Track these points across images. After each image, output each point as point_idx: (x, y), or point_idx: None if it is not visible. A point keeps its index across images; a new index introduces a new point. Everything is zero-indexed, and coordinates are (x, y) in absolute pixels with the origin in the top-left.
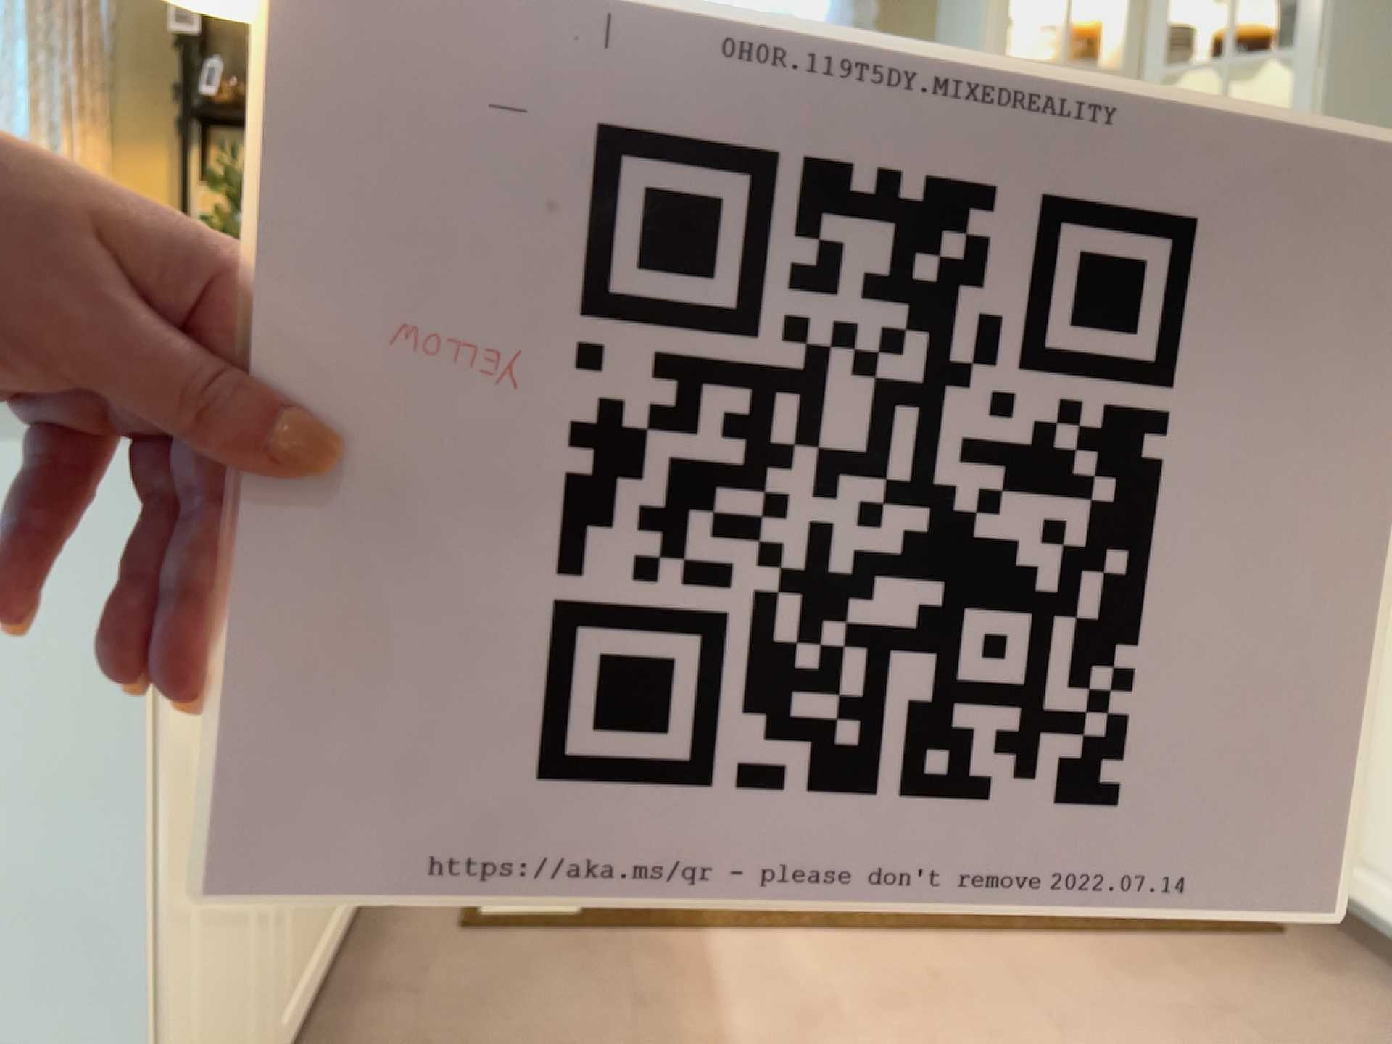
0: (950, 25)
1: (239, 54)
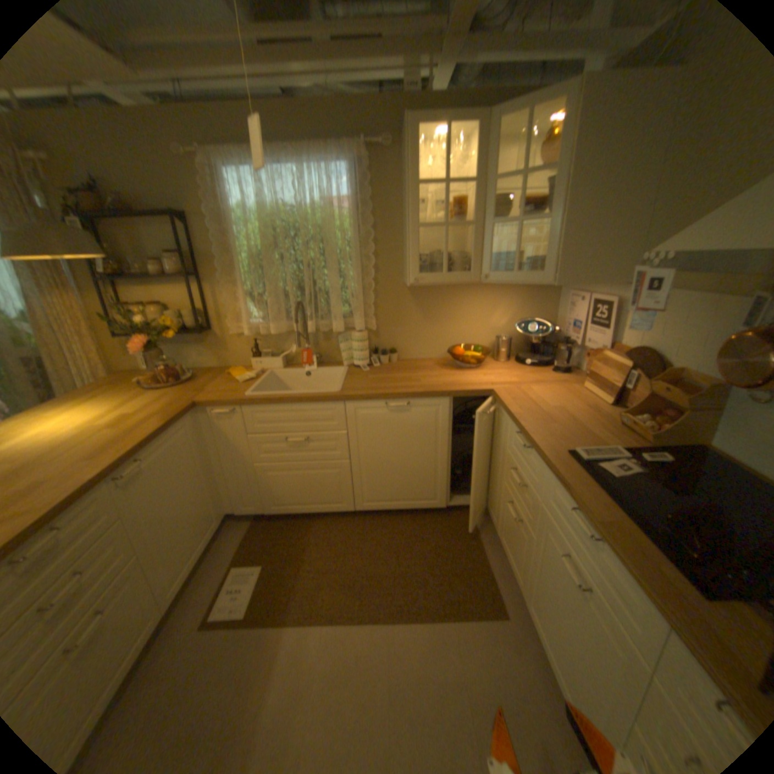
0: (404, 196)
1: (112, 245)
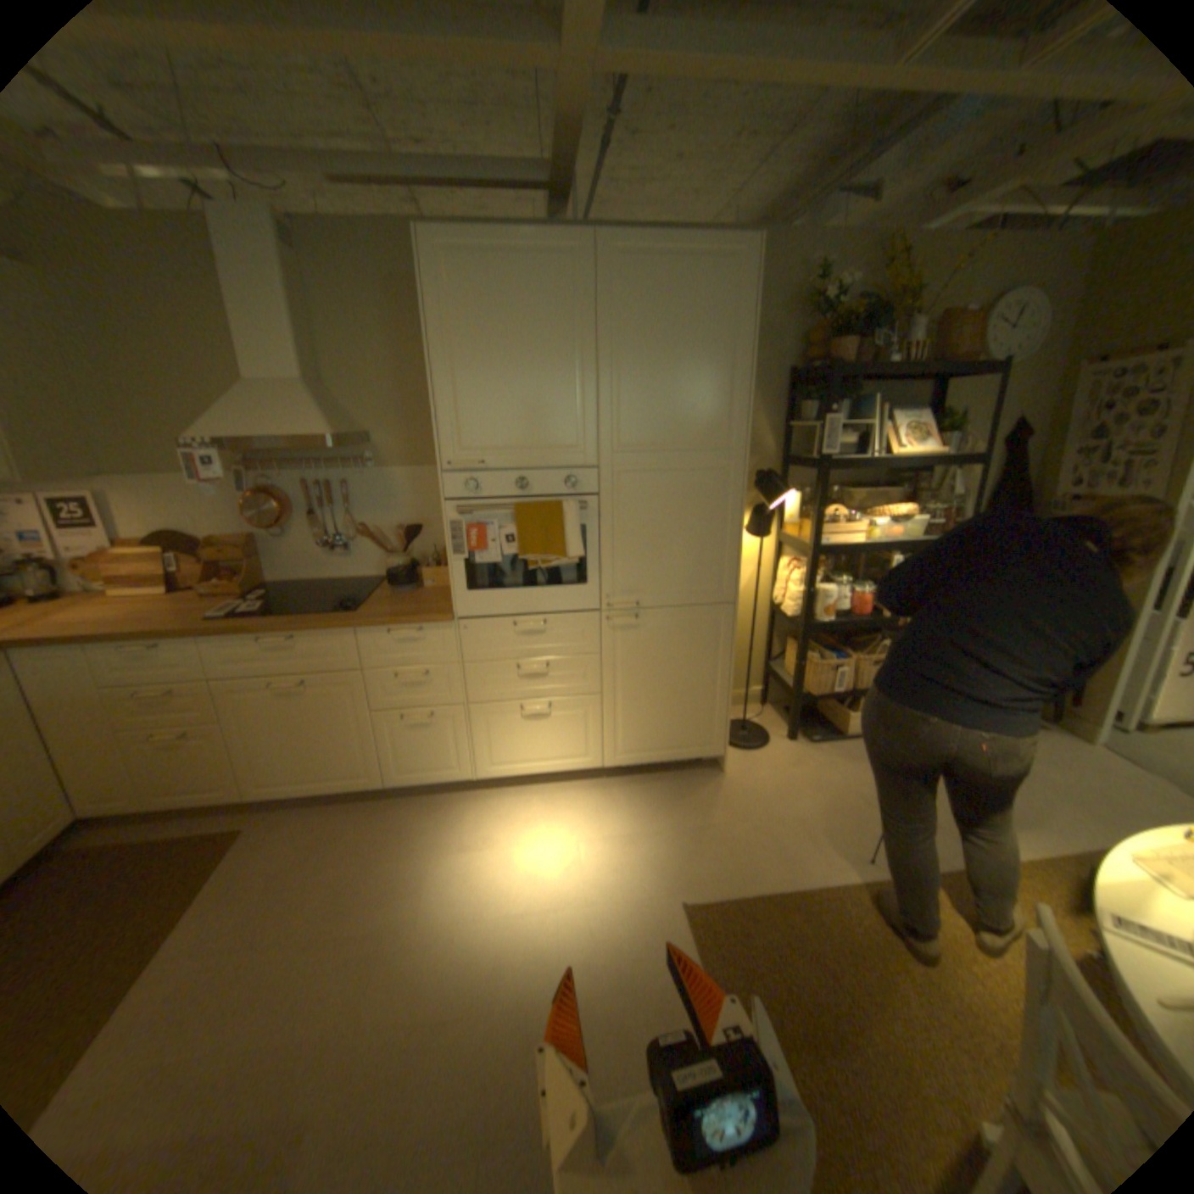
0: None
1: None
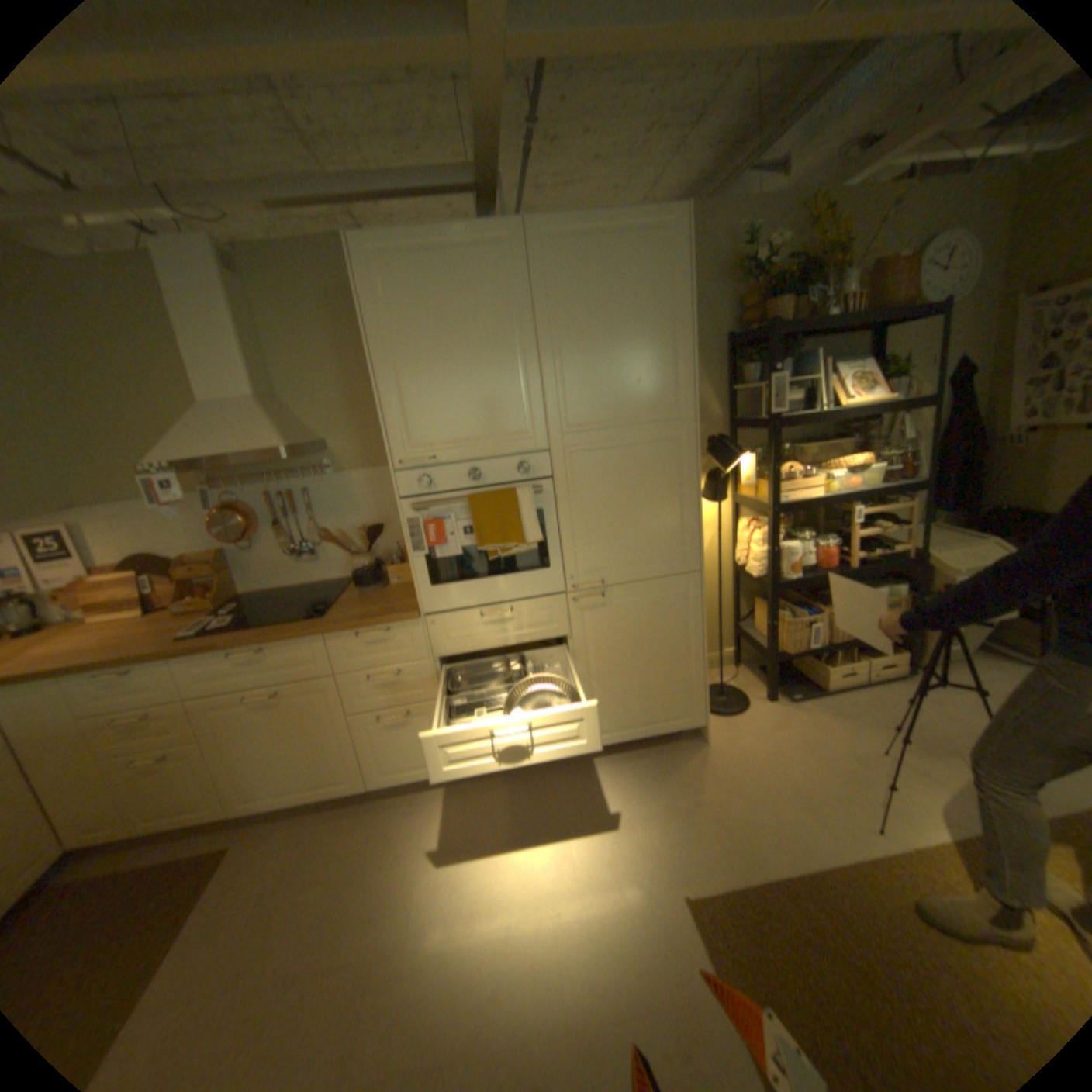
0: None
1: None
